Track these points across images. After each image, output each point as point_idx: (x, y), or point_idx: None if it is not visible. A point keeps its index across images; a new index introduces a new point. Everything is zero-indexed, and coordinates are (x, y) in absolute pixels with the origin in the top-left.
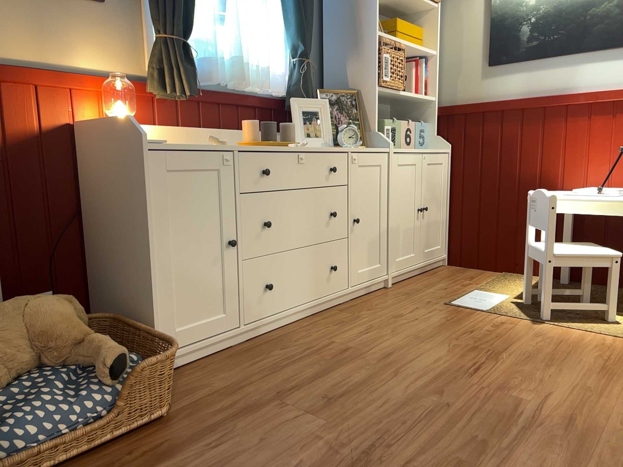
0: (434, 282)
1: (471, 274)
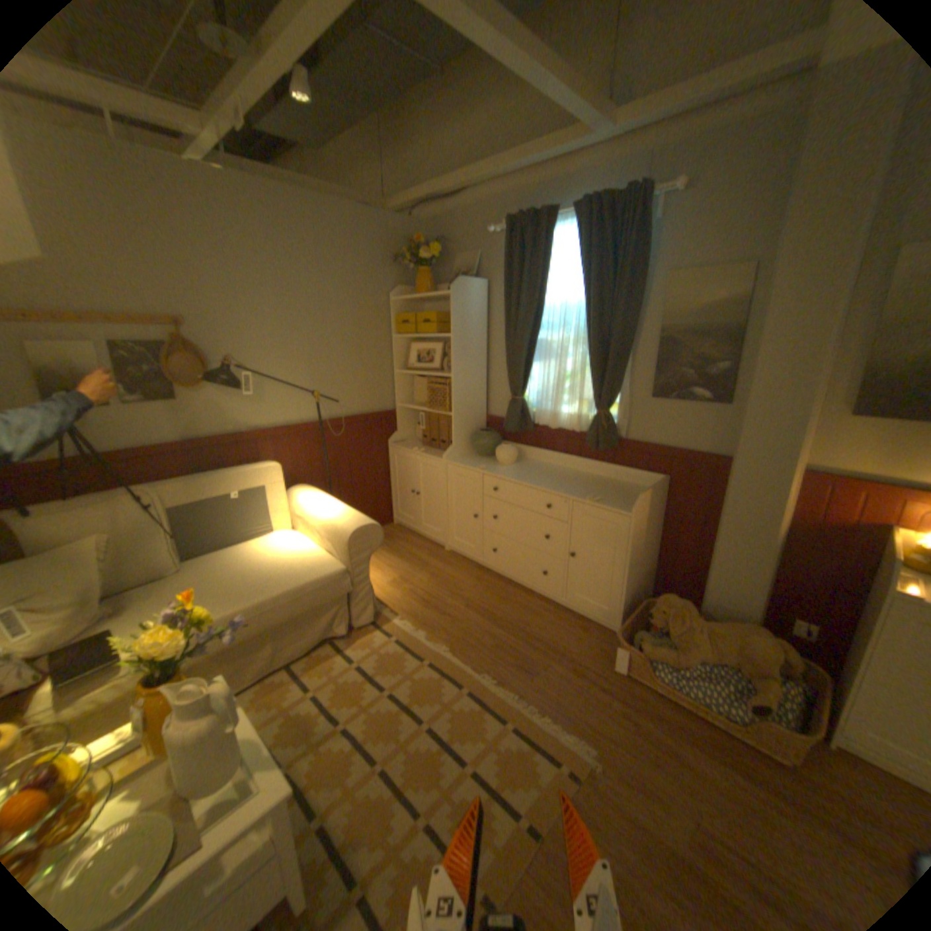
0: None
1: None
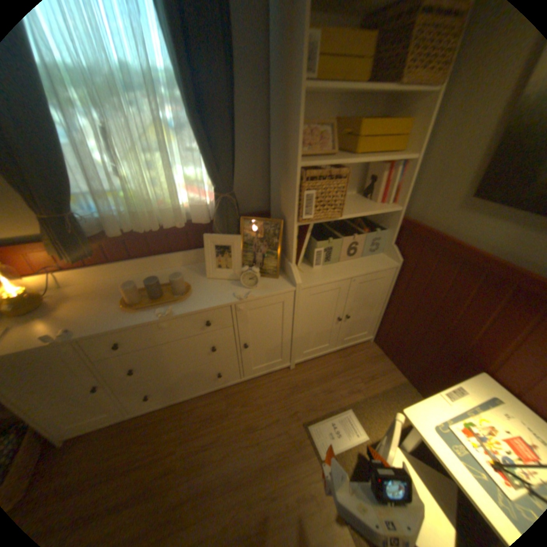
0: (334, 373)
1: (377, 371)
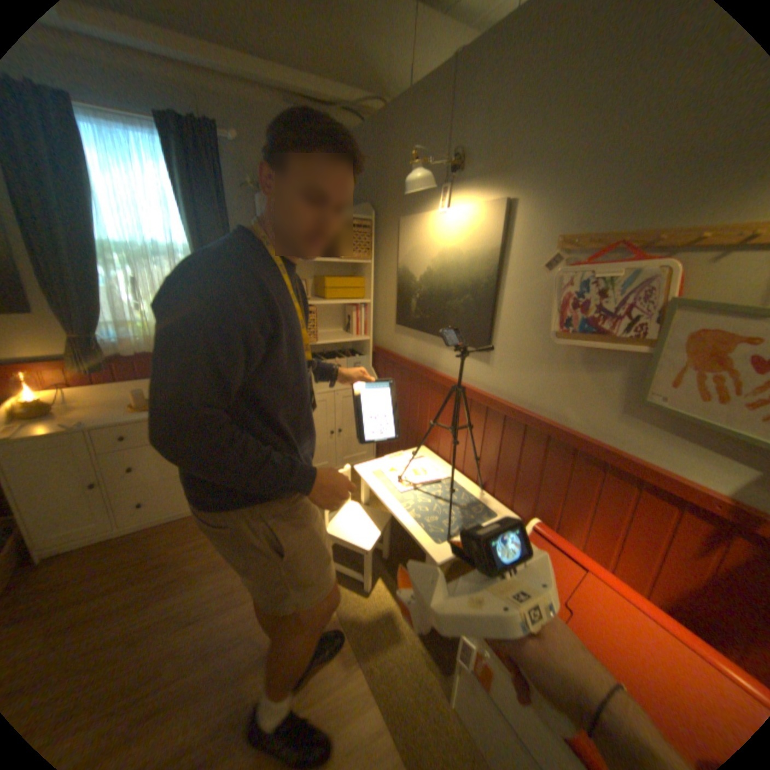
0: None
1: None
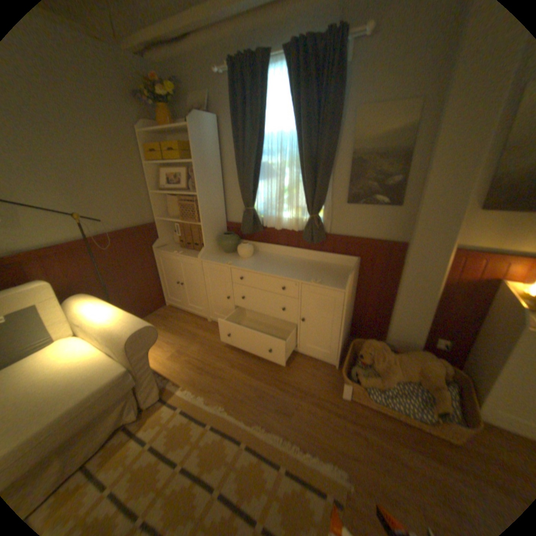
0: None
1: None
